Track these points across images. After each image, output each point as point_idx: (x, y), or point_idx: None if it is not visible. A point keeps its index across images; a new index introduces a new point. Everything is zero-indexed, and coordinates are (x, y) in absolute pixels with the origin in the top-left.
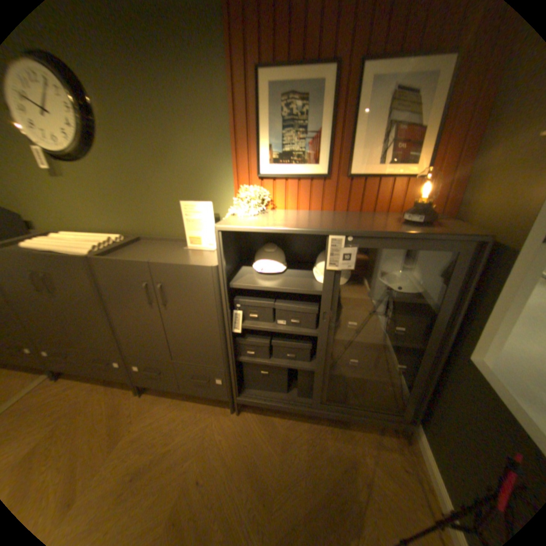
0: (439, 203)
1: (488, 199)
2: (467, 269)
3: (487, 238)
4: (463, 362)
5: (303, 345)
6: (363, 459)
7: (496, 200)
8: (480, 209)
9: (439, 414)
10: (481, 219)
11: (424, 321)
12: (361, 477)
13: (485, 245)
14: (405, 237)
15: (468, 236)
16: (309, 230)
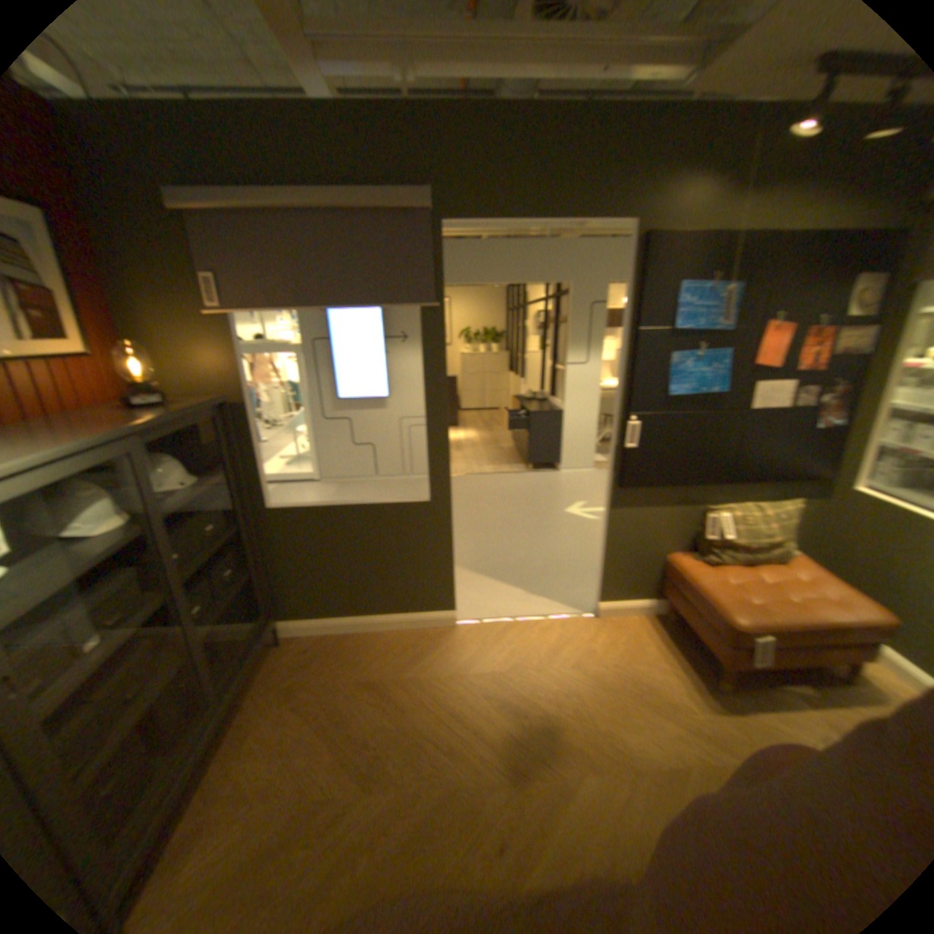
0: (111, 384)
1: (173, 368)
2: (211, 435)
3: (222, 396)
4: (261, 516)
5: (137, 648)
6: (280, 689)
7: (185, 368)
8: (168, 380)
9: (274, 582)
10: (178, 389)
11: (217, 504)
12: (299, 692)
13: (222, 404)
14: (182, 412)
15: (213, 398)
16: (94, 435)
